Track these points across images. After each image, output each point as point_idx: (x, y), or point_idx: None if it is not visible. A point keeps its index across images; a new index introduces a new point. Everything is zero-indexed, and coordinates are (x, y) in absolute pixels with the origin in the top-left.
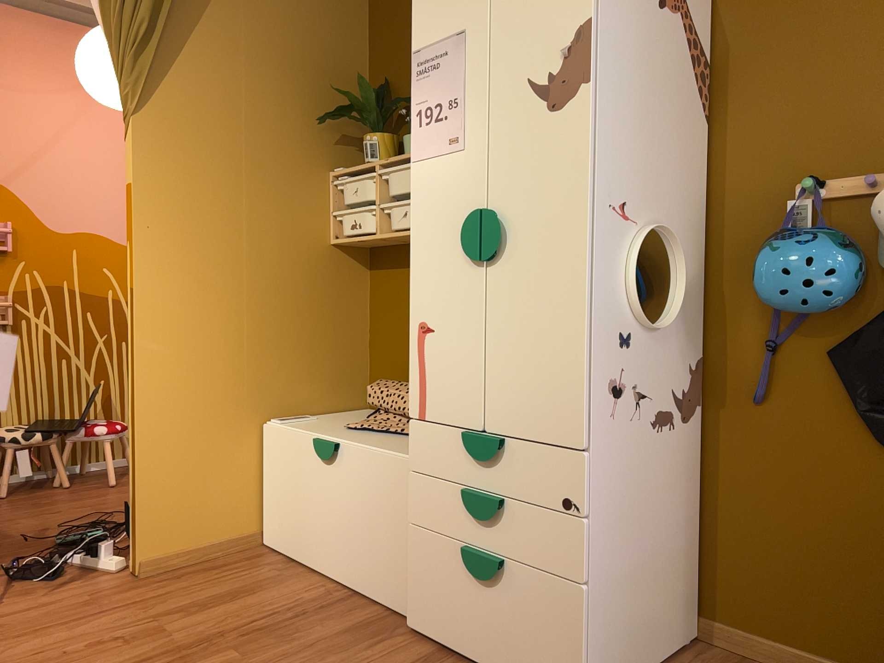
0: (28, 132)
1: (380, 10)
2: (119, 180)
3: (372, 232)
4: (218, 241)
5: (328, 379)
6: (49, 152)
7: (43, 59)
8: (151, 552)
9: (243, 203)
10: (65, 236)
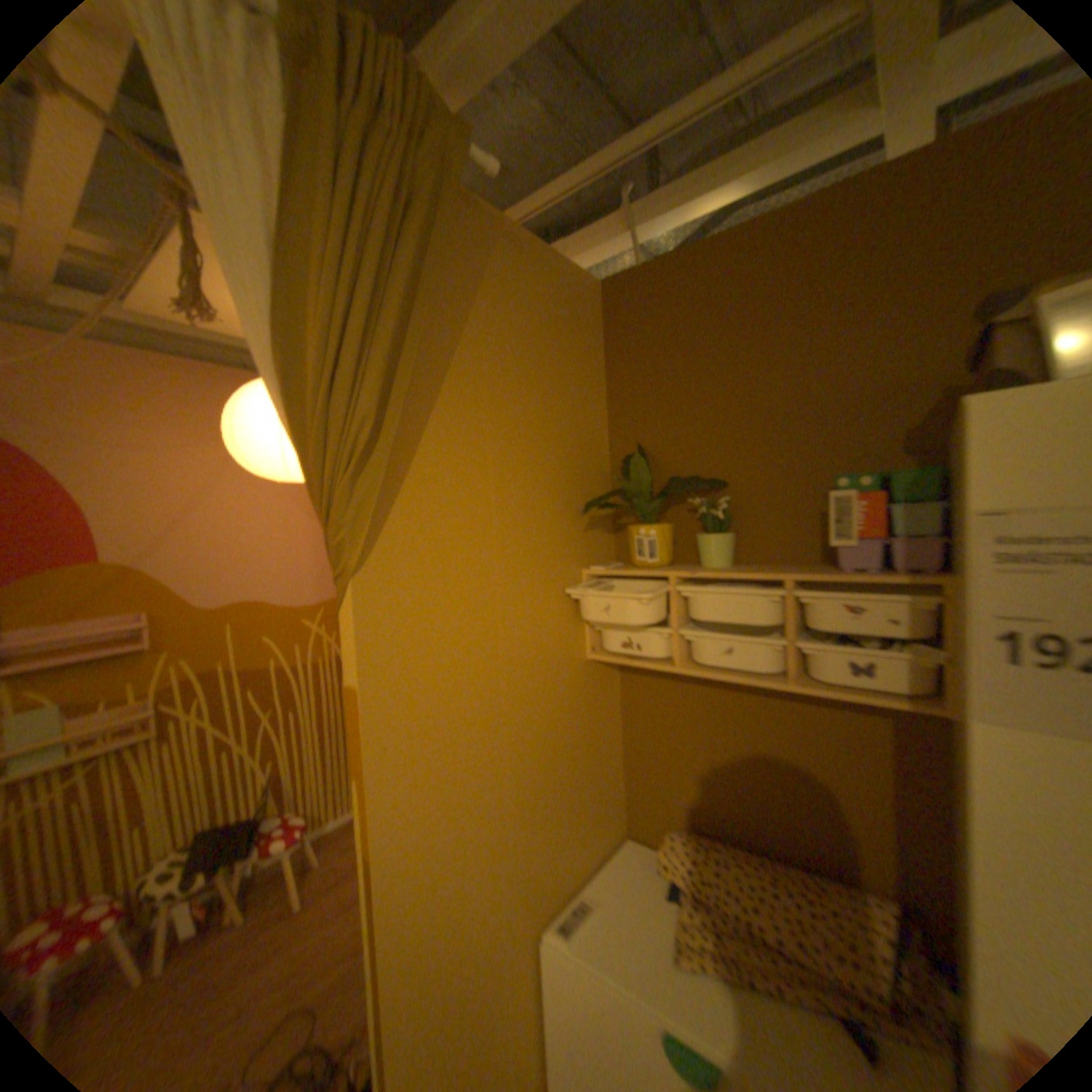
0: (155, 497)
1: (623, 356)
2: (271, 535)
3: (661, 659)
4: (474, 719)
5: (593, 827)
6: (186, 517)
7: (168, 406)
8: None
9: (500, 650)
10: (212, 612)
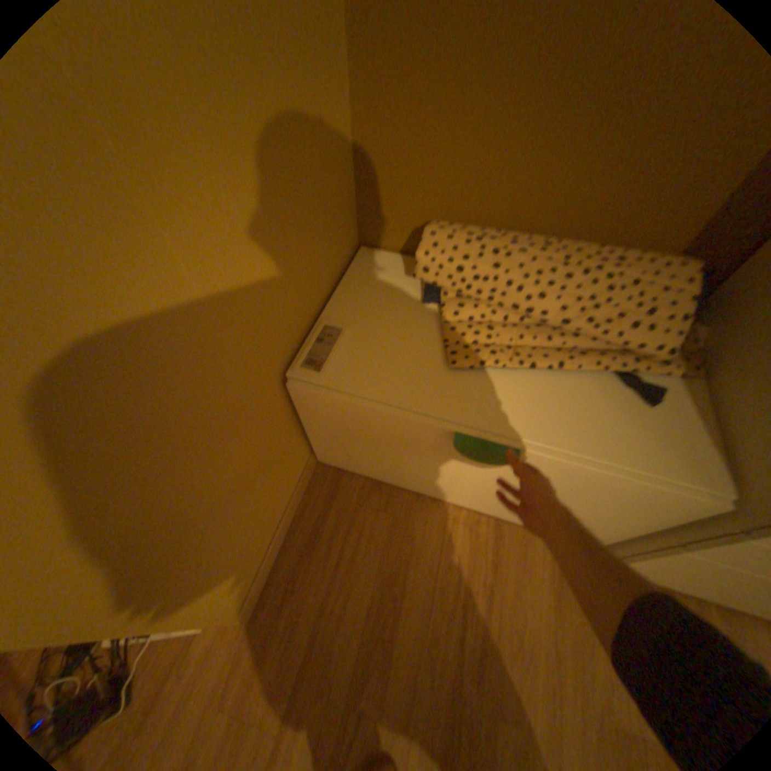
0: None
1: None
2: None
3: None
4: None
5: (323, 237)
6: None
7: None
8: (241, 599)
9: None
10: None
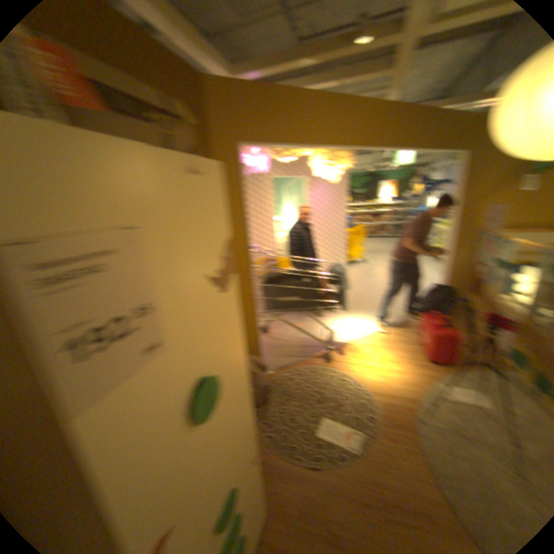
0: None
1: None
2: None
3: None
4: None
5: None
6: None
7: None
8: None
9: None
10: None
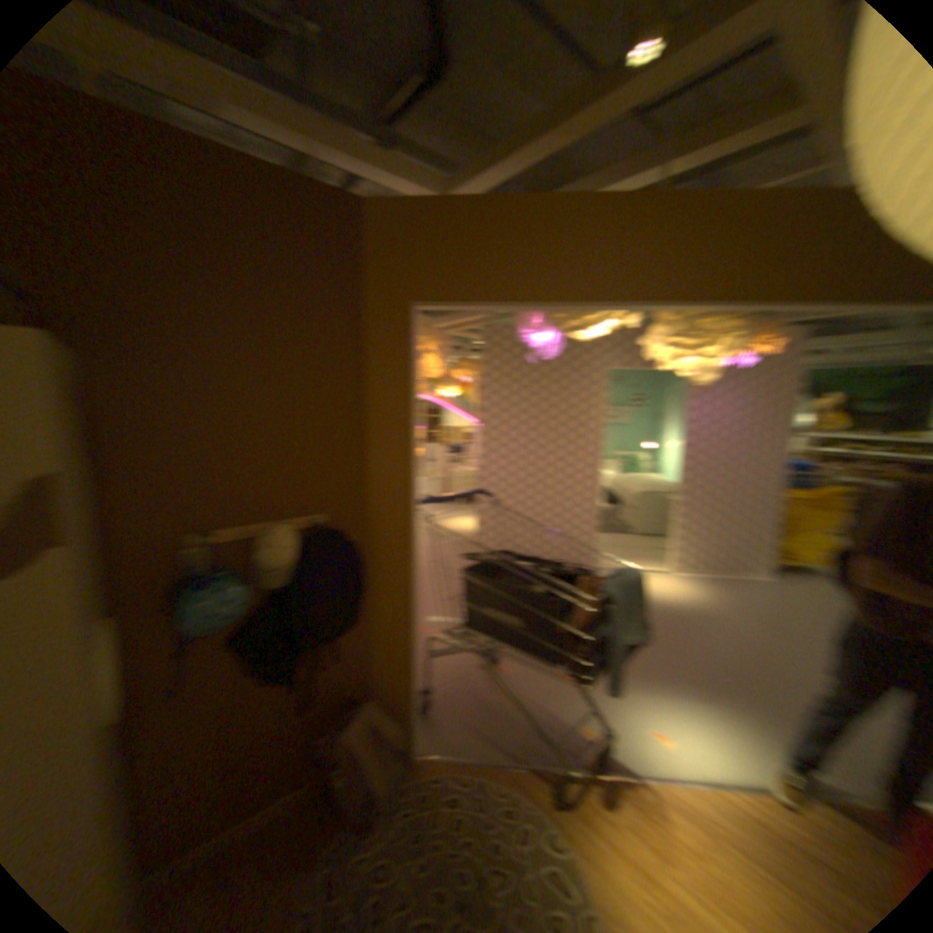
0: None
1: None
2: None
3: None
4: None
5: None
6: None
7: None
8: None
9: None
10: None
